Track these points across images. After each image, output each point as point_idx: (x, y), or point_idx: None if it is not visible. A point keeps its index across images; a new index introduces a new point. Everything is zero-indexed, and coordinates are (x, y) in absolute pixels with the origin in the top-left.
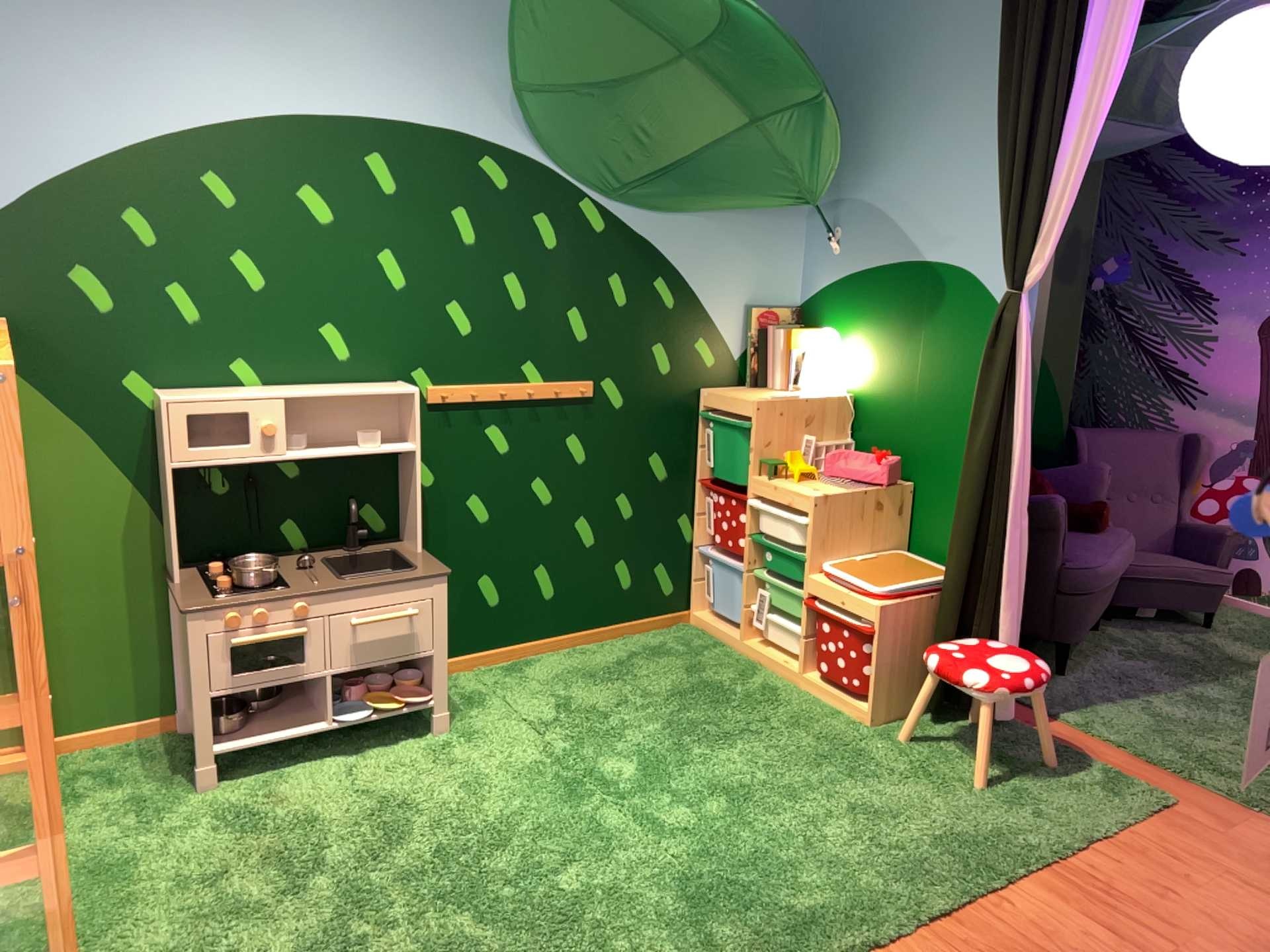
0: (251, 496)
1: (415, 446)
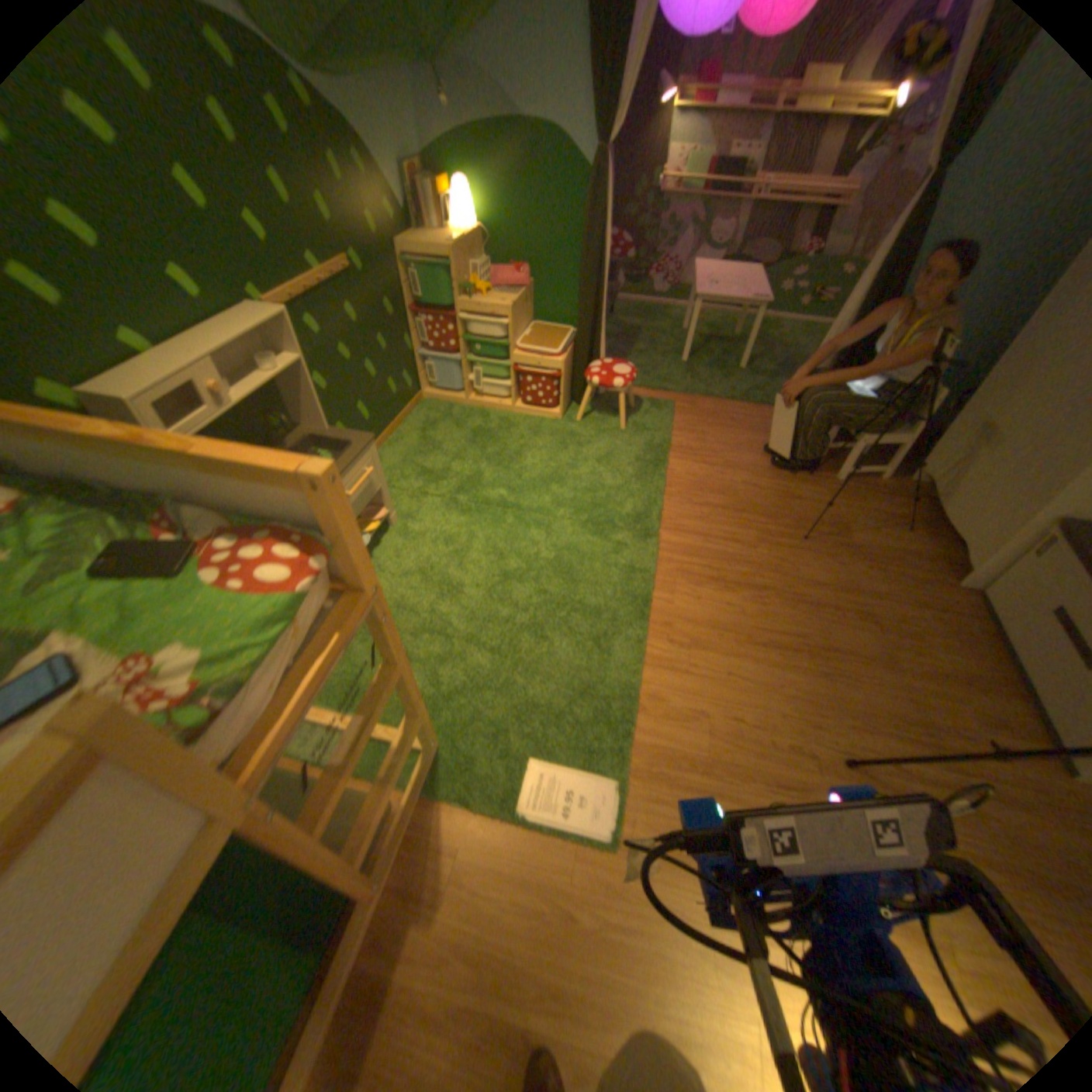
0: None
1: (295, 356)
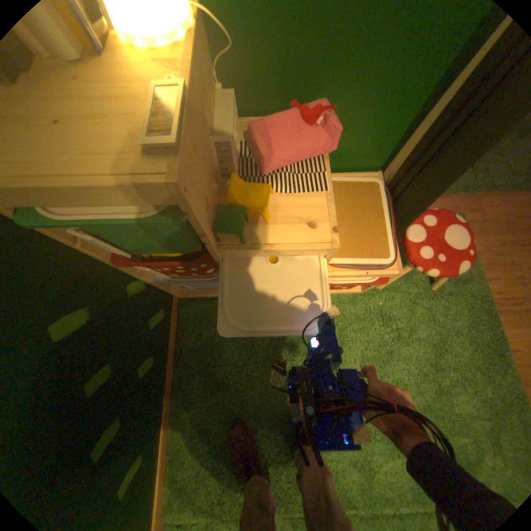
0: None
1: None
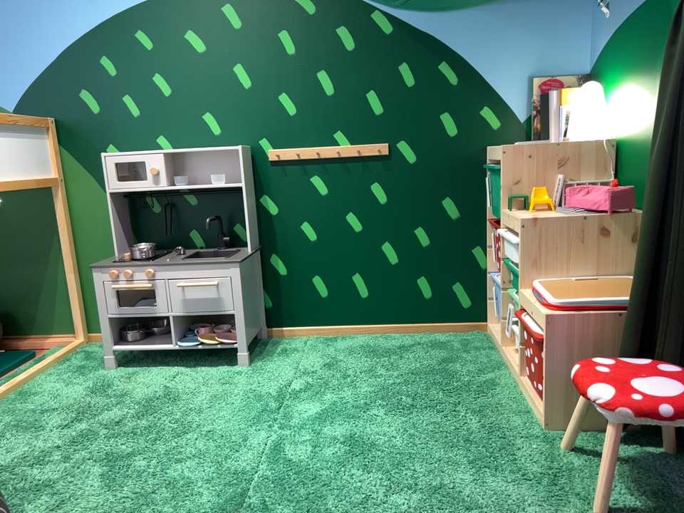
0: (167, 214)
1: (239, 183)
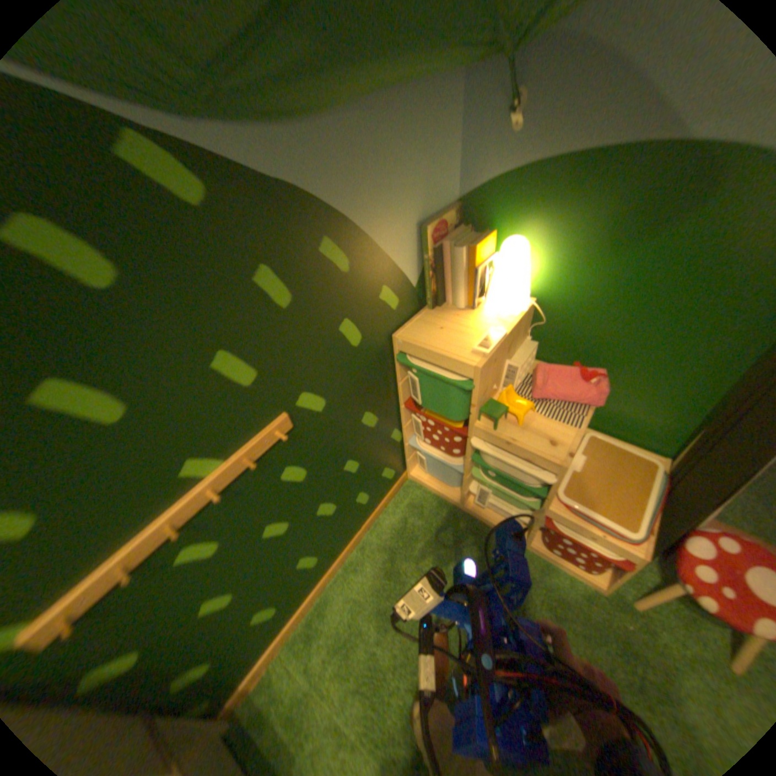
0: None
1: None
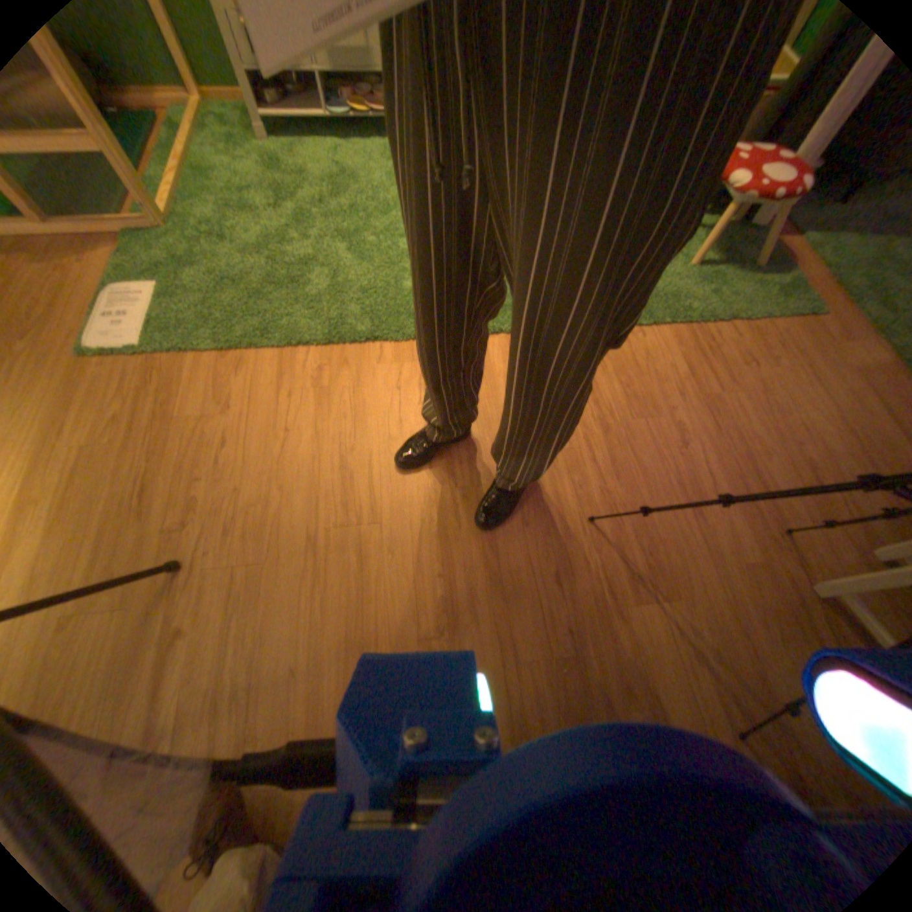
0: None
1: None
